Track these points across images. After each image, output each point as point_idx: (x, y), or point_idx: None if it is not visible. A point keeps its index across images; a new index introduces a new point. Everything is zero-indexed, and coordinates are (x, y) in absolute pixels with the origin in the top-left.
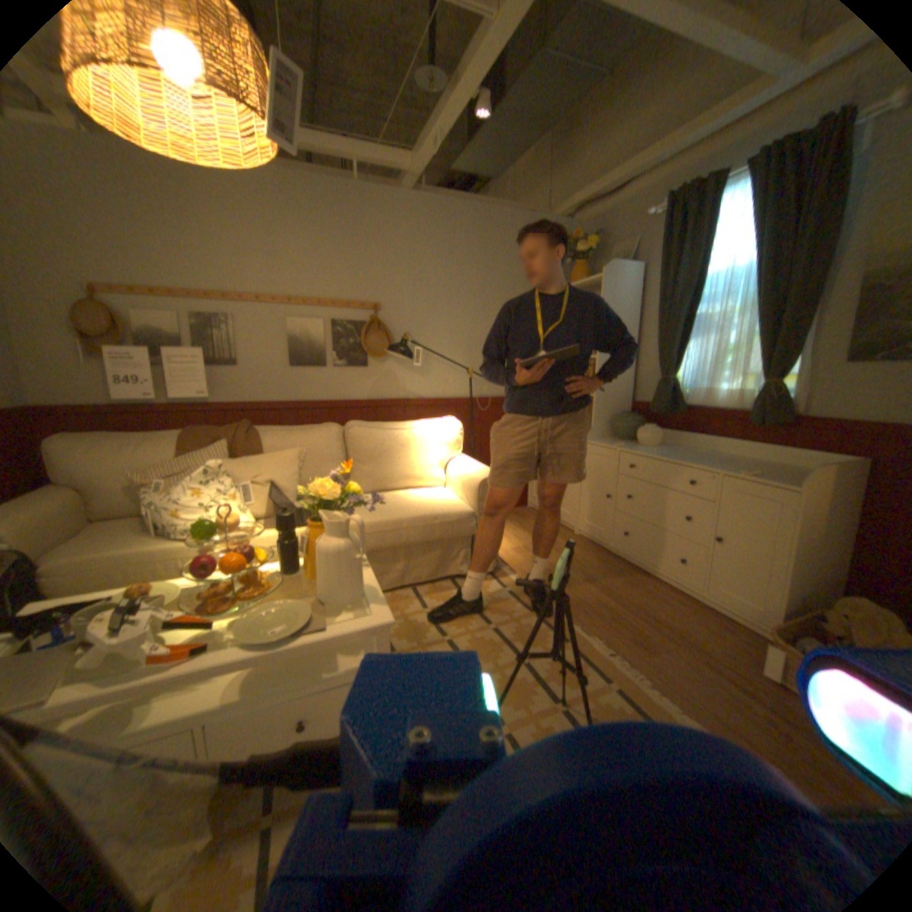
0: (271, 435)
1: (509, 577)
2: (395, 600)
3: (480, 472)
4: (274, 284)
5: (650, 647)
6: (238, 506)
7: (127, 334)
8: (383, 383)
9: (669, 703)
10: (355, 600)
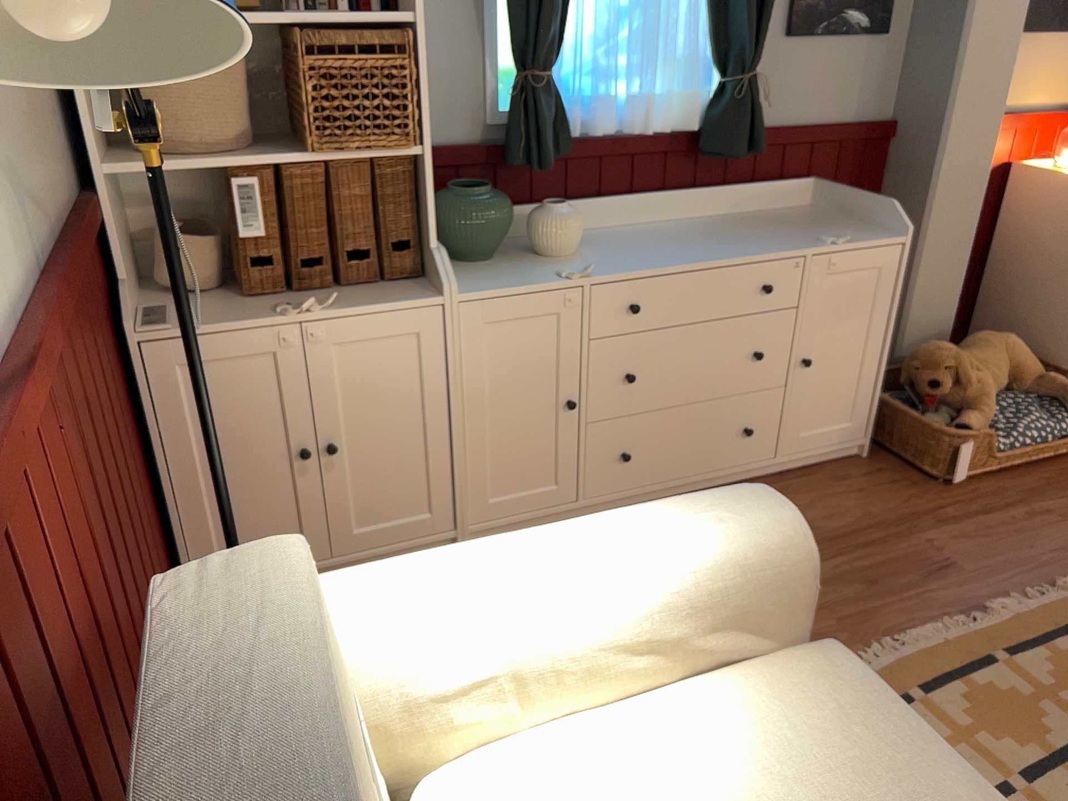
0: None
1: None
2: None
3: (728, 527)
4: None
5: (934, 565)
6: None
7: None
8: None
9: None
10: None
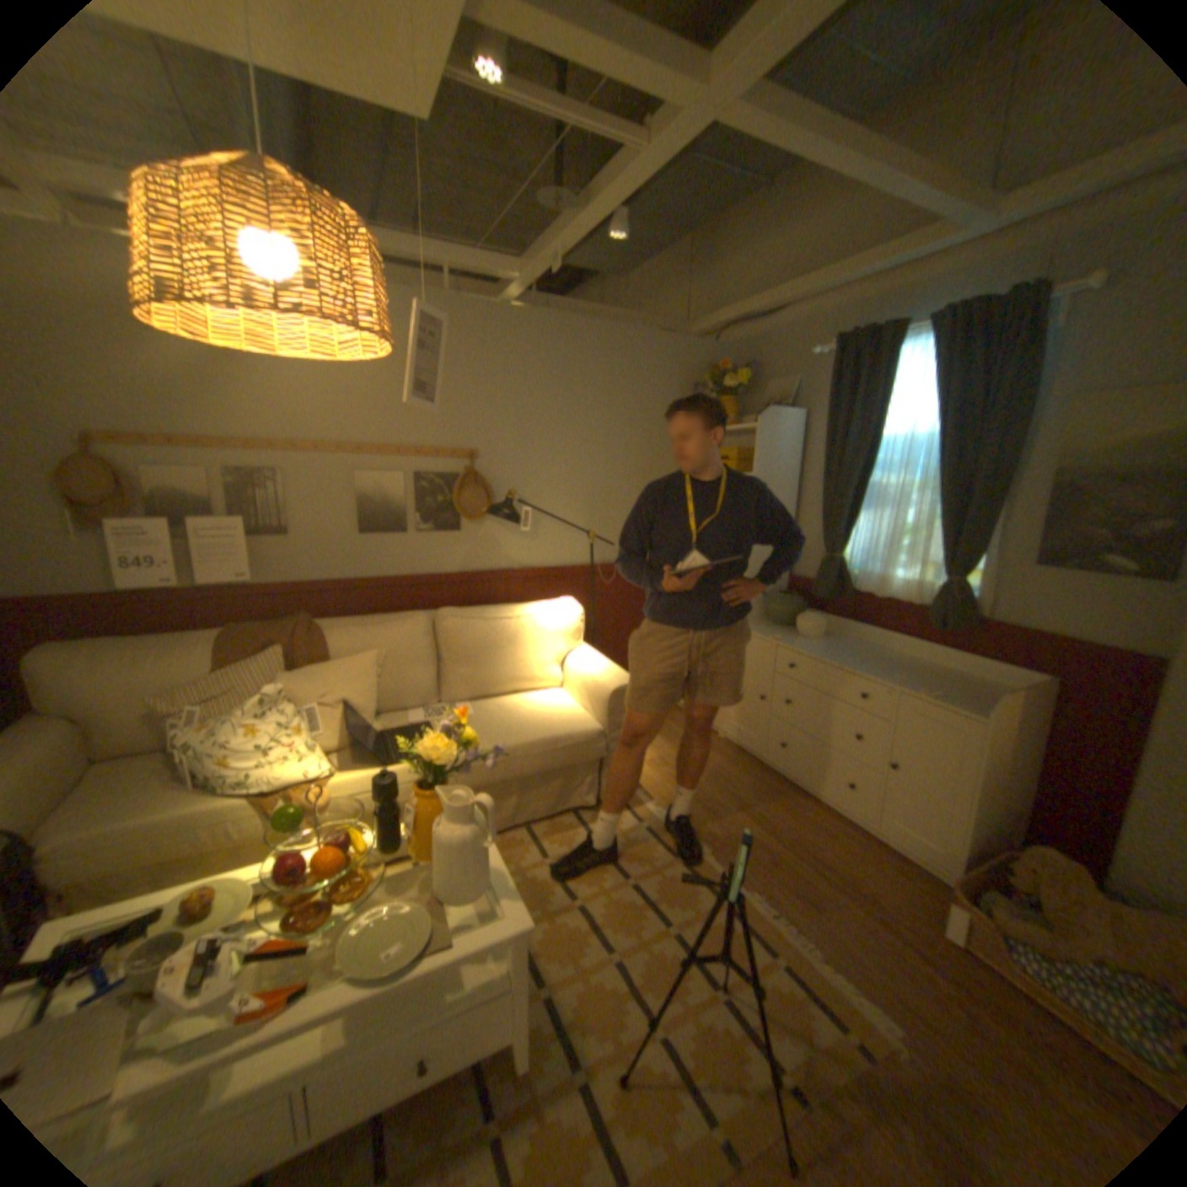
0: (338, 636)
1: (645, 806)
2: (506, 848)
3: (610, 677)
4: (337, 429)
5: (818, 903)
6: (304, 745)
7: (134, 500)
8: (479, 552)
9: (844, 981)
10: (482, 897)
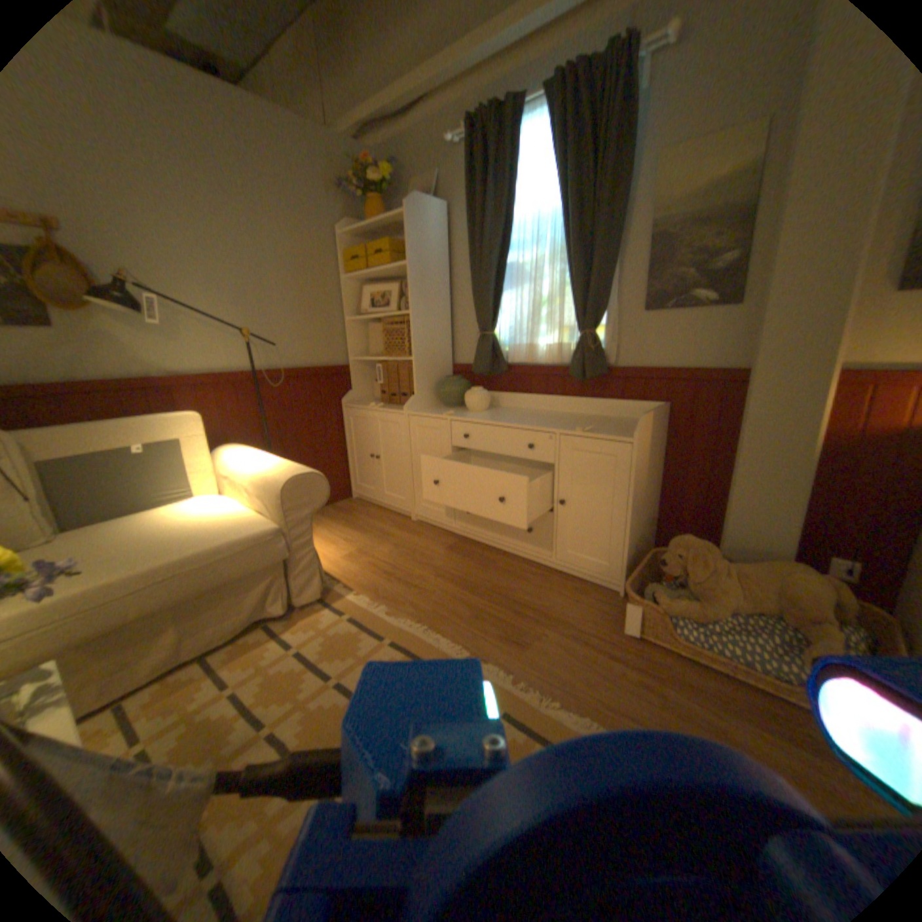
0: None
1: (344, 598)
2: (168, 693)
3: (282, 470)
4: None
5: (519, 639)
6: None
7: None
8: (93, 353)
9: (555, 706)
10: None
